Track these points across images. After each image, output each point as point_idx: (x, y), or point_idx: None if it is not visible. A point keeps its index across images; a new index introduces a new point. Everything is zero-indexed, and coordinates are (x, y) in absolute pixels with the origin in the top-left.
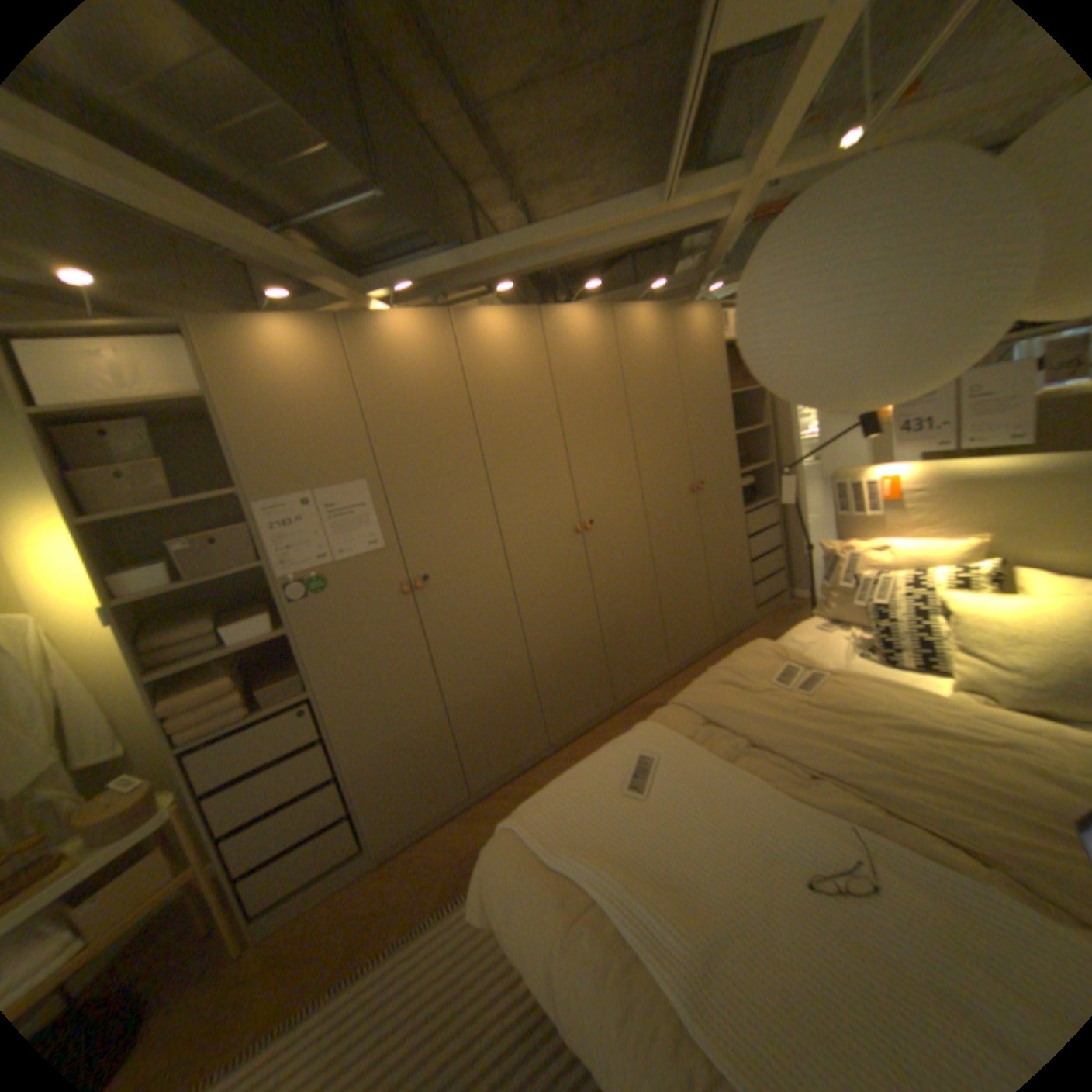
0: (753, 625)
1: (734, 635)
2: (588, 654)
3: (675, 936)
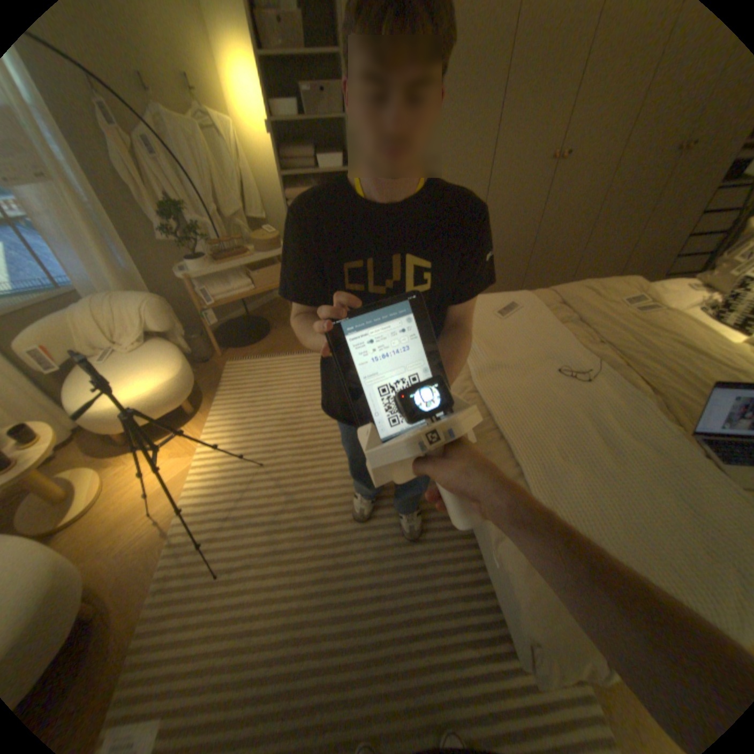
0: None
1: None
2: (516, 256)
3: (483, 358)
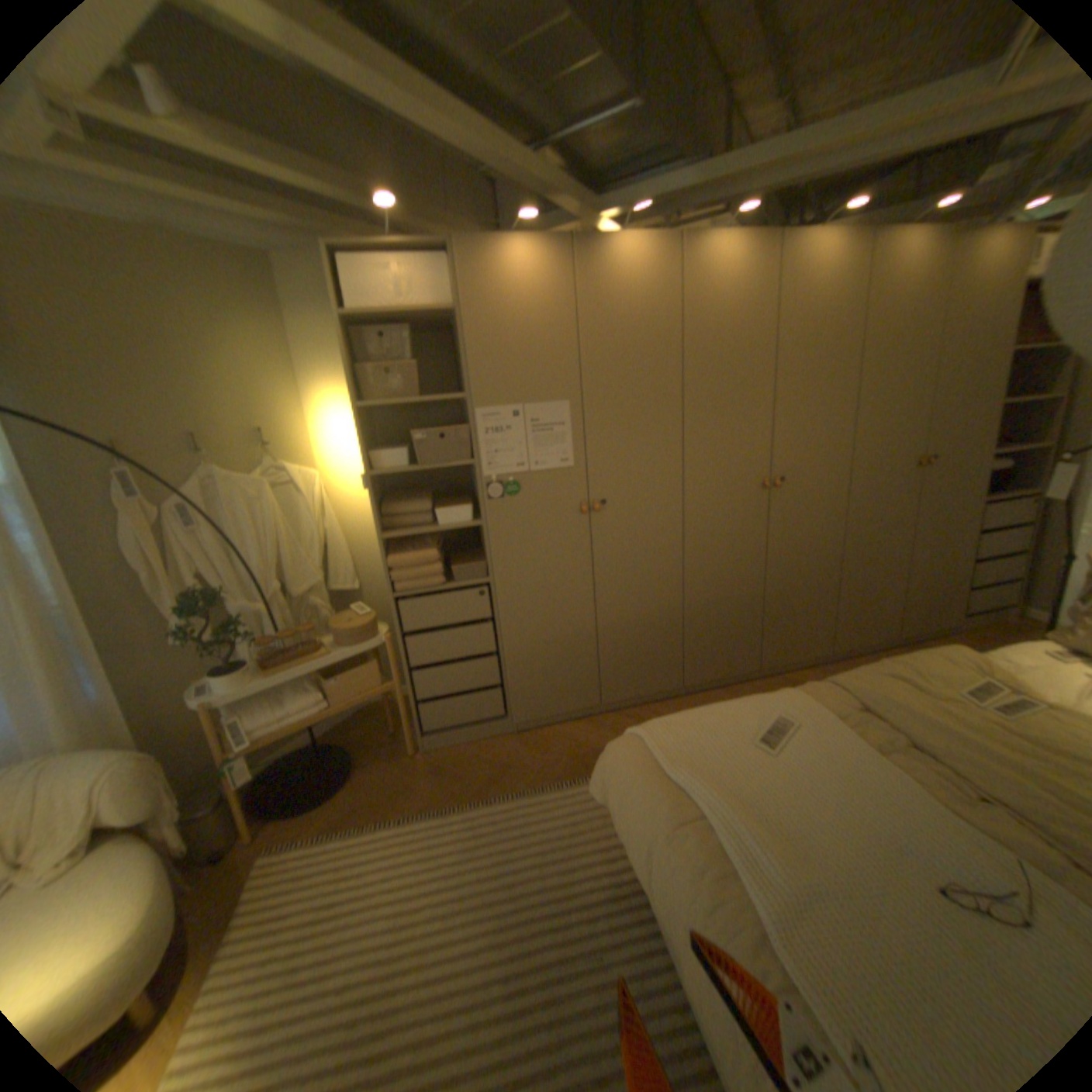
0: (955, 635)
1: (924, 639)
2: (743, 613)
3: (777, 871)
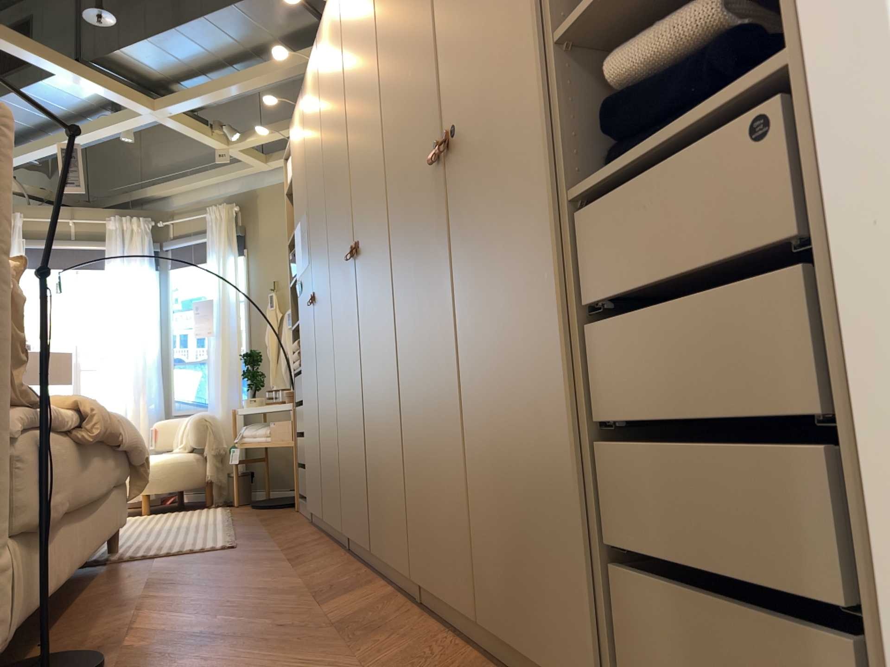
0: None
1: (527, 653)
2: (359, 434)
3: None
